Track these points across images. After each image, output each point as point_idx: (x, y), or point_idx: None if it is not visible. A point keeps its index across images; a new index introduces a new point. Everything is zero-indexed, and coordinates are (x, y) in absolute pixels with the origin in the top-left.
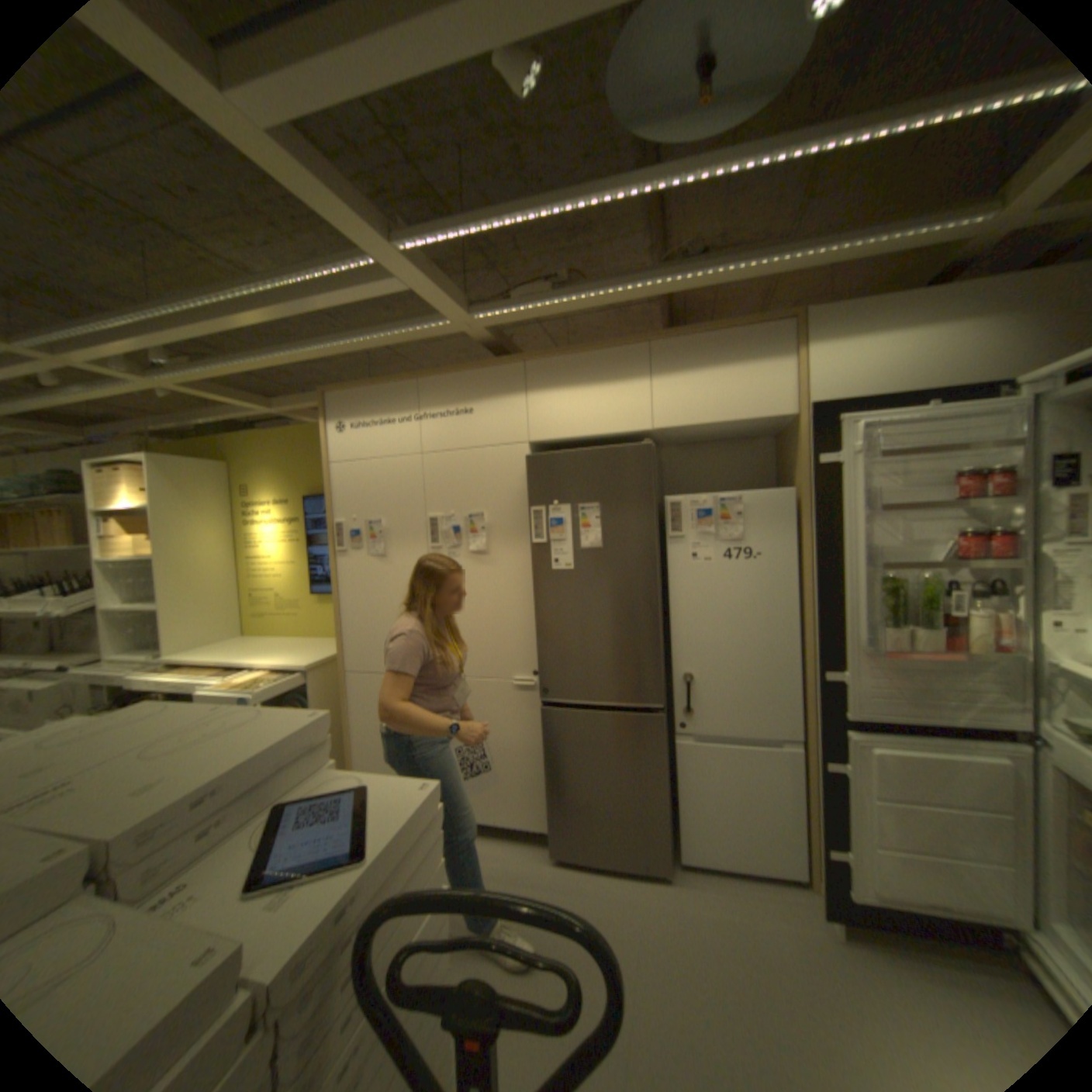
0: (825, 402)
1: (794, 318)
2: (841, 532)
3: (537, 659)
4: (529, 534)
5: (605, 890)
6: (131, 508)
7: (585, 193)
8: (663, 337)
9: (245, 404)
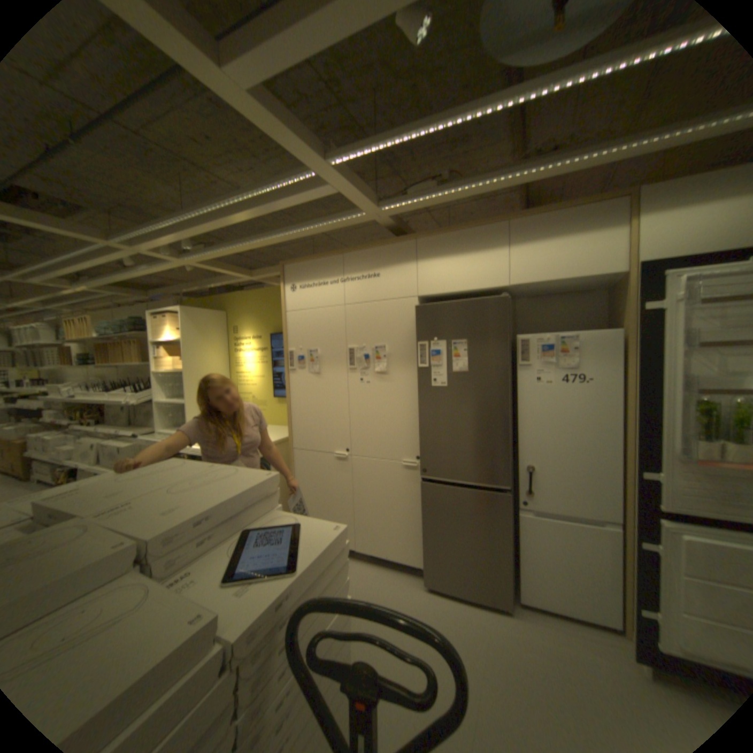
0: (652, 261)
1: (627, 196)
2: (661, 364)
3: (419, 448)
4: (416, 360)
5: (462, 614)
6: (170, 340)
7: (461, 111)
8: (519, 216)
9: (235, 274)
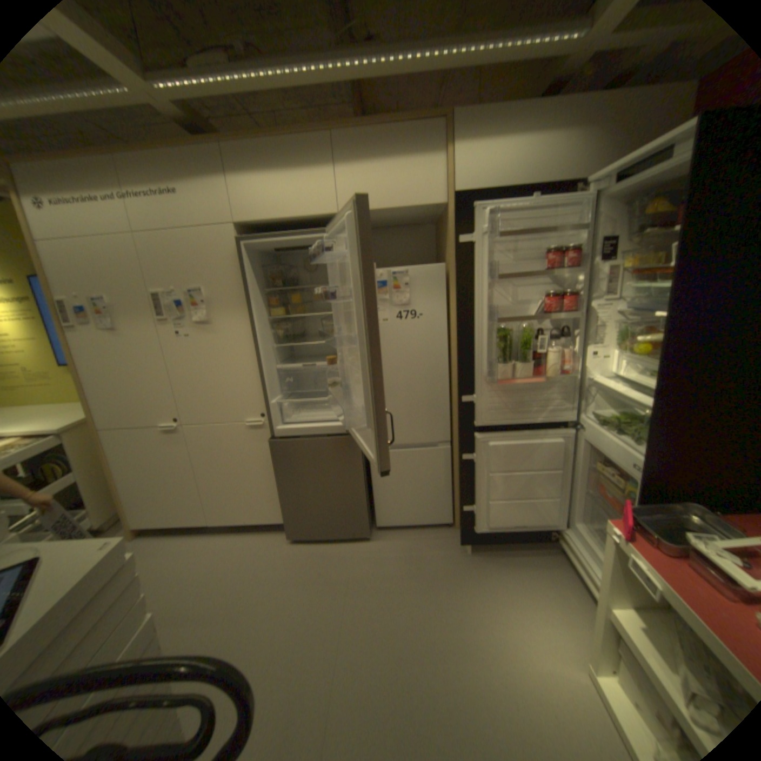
0: (463, 191)
1: (444, 118)
2: (472, 296)
3: (263, 405)
4: (244, 305)
5: (325, 553)
6: None
7: None
8: (341, 127)
9: None
